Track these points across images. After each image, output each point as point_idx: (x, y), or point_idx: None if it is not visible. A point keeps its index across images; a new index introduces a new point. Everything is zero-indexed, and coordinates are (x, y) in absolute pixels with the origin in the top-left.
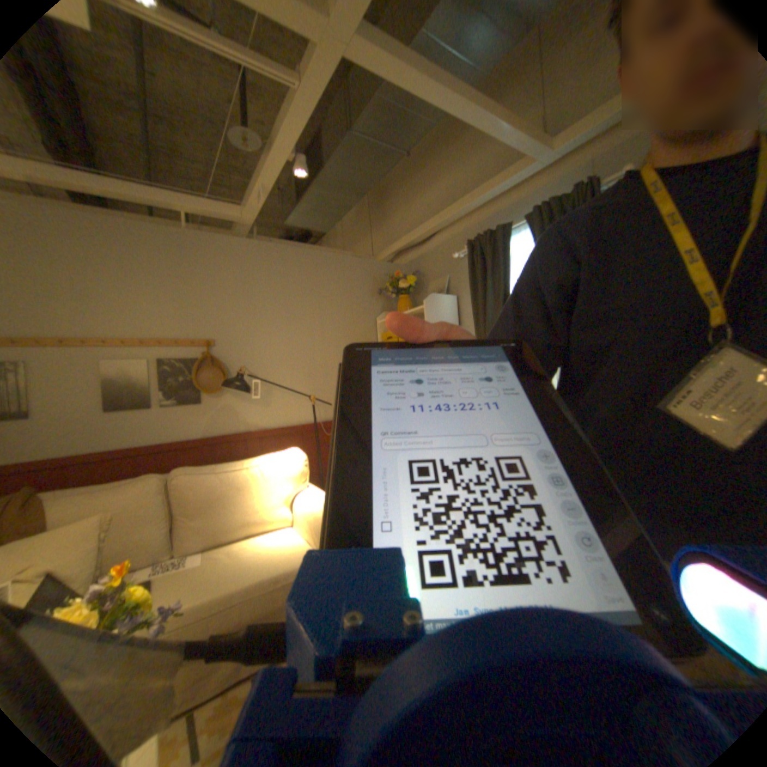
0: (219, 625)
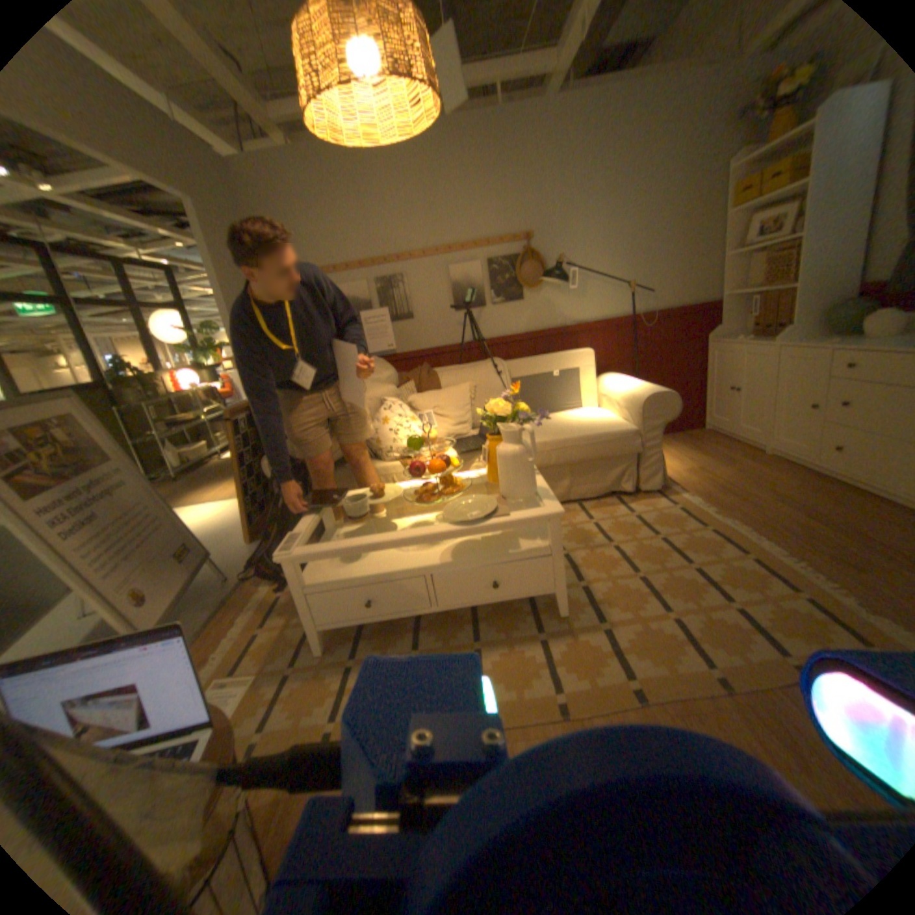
0: (556, 458)
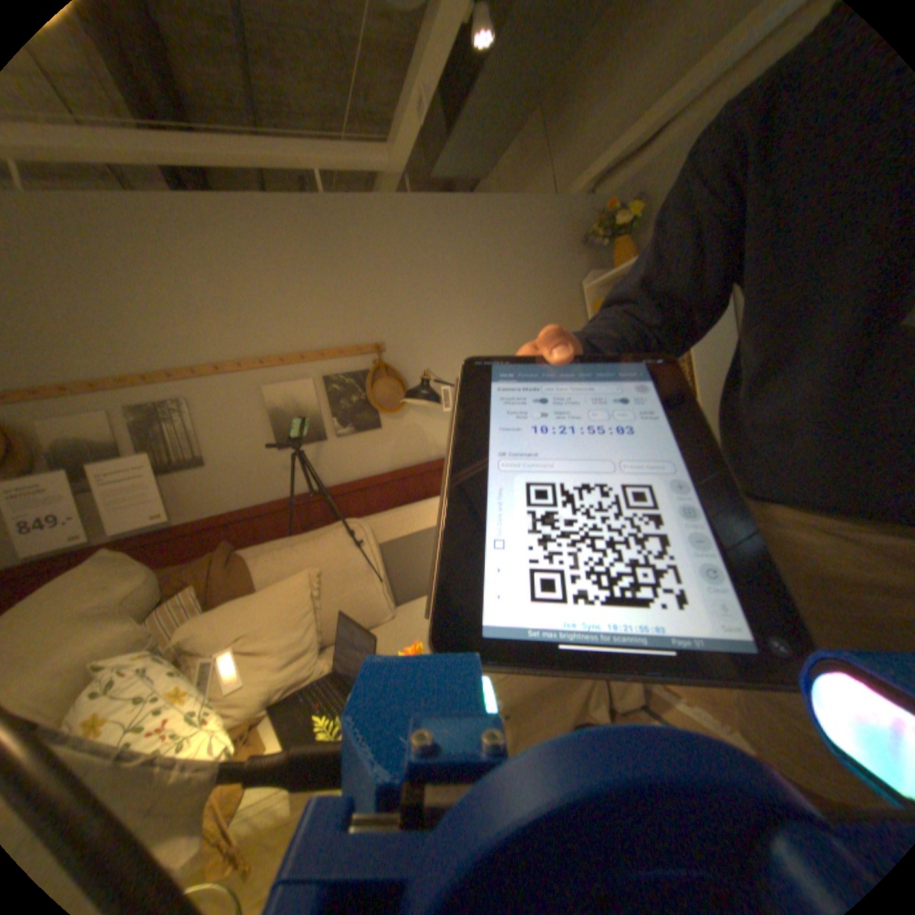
0: None
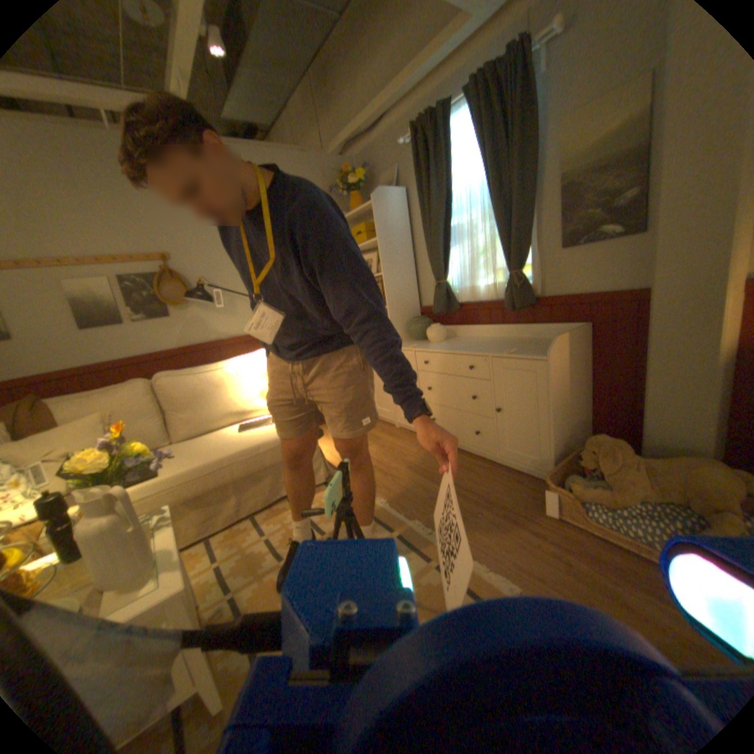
0: (215, 481)
